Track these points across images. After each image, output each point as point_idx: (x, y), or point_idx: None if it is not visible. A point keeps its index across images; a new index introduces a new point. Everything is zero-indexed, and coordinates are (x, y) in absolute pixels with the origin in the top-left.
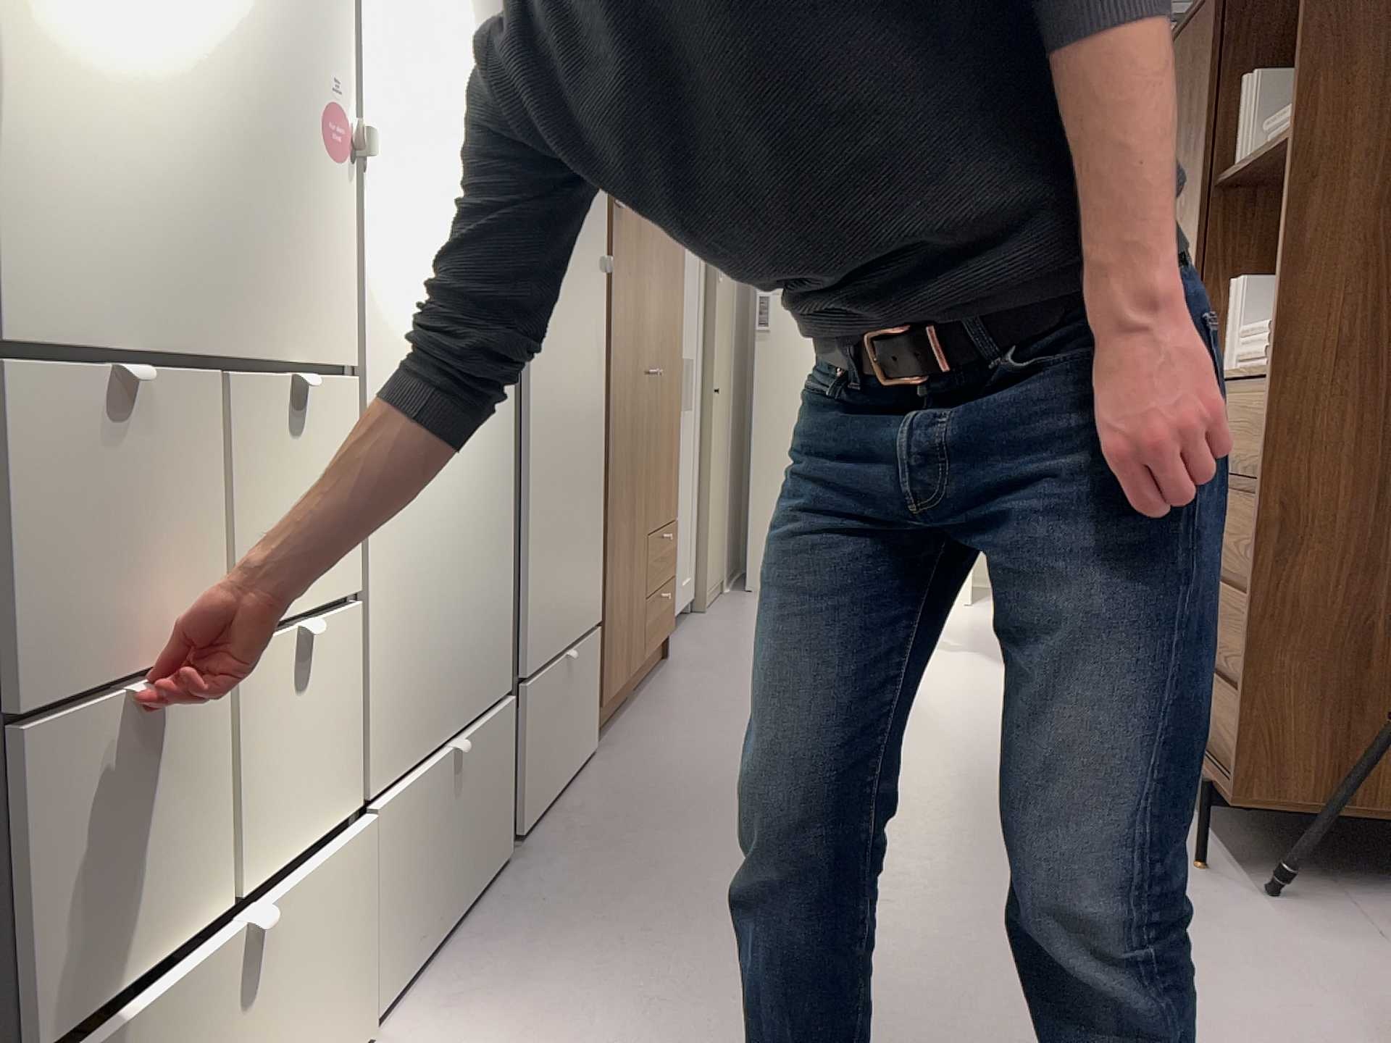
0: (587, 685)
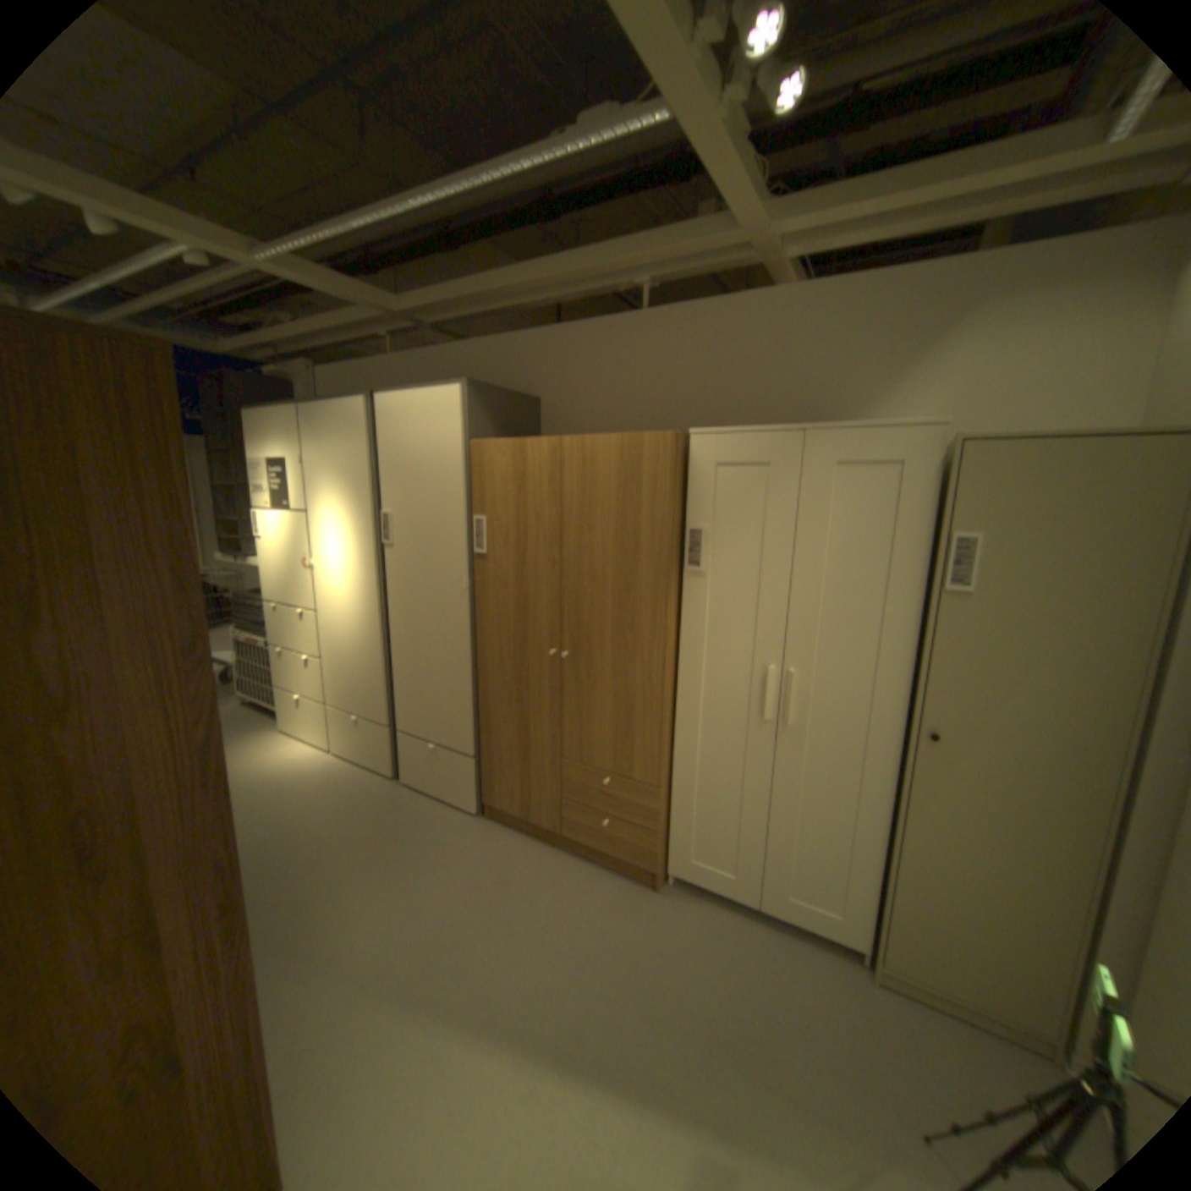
0: (465, 779)
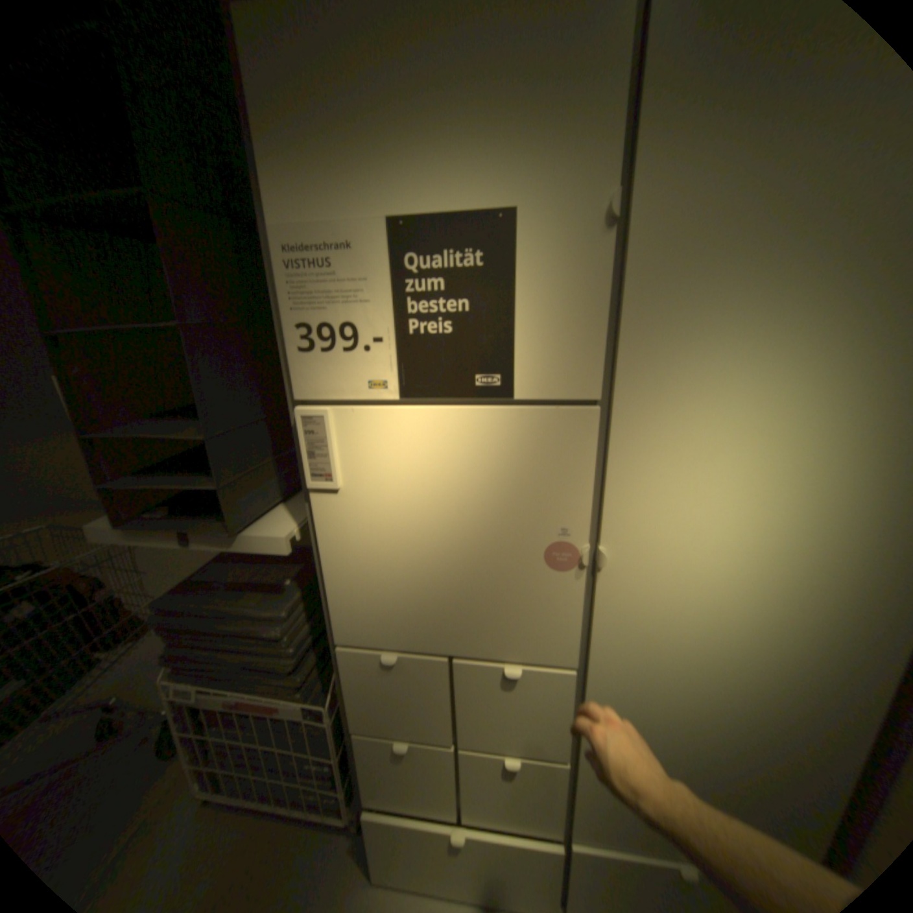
0: None
